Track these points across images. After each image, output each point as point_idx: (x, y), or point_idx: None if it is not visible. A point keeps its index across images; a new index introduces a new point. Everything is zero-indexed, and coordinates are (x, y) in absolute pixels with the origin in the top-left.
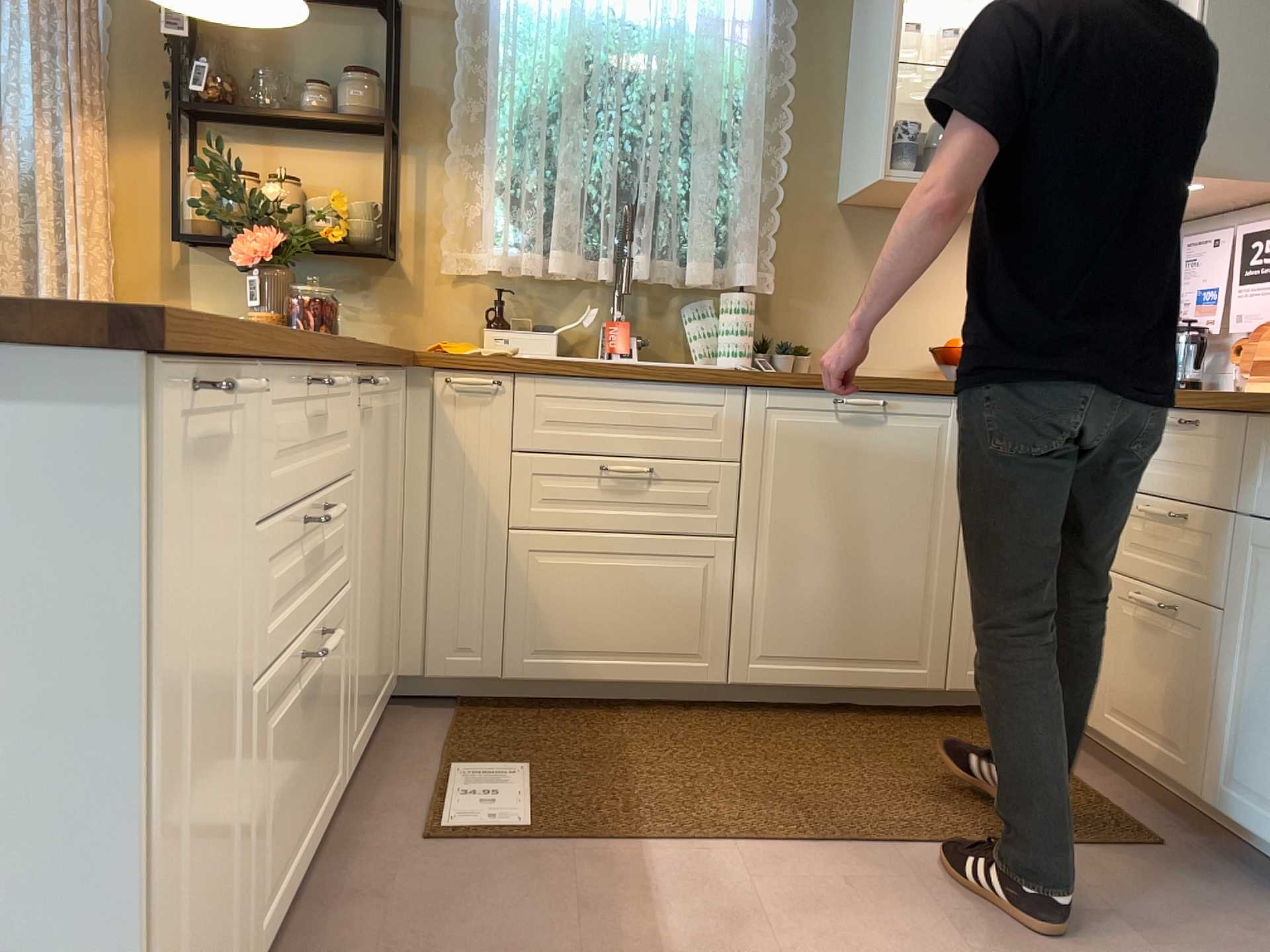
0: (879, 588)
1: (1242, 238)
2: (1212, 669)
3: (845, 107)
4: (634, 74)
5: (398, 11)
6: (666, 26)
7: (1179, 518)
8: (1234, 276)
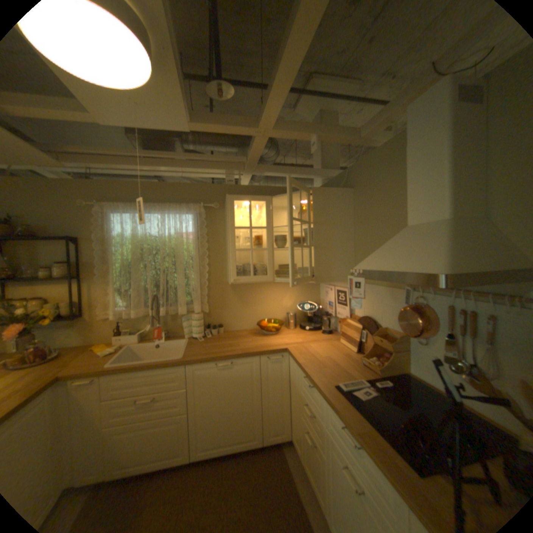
0: (237, 420)
1: (336, 290)
2: (325, 478)
3: (226, 253)
4: (158, 251)
5: (69, 243)
6: (164, 238)
7: (312, 418)
8: (336, 301)
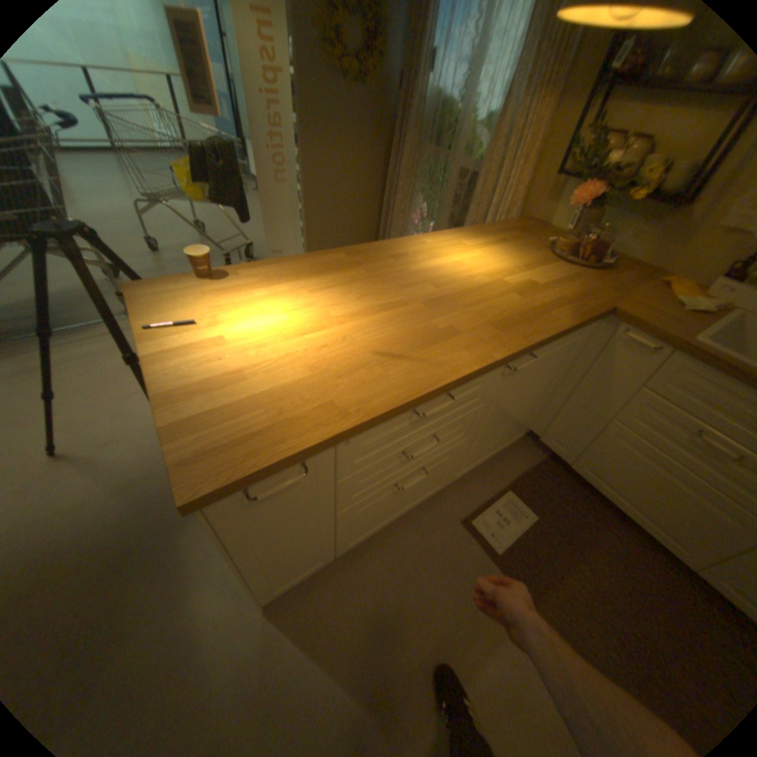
0: None
1: None
2: None
3: None
4: None
5: None
6: None
7: None
8: None
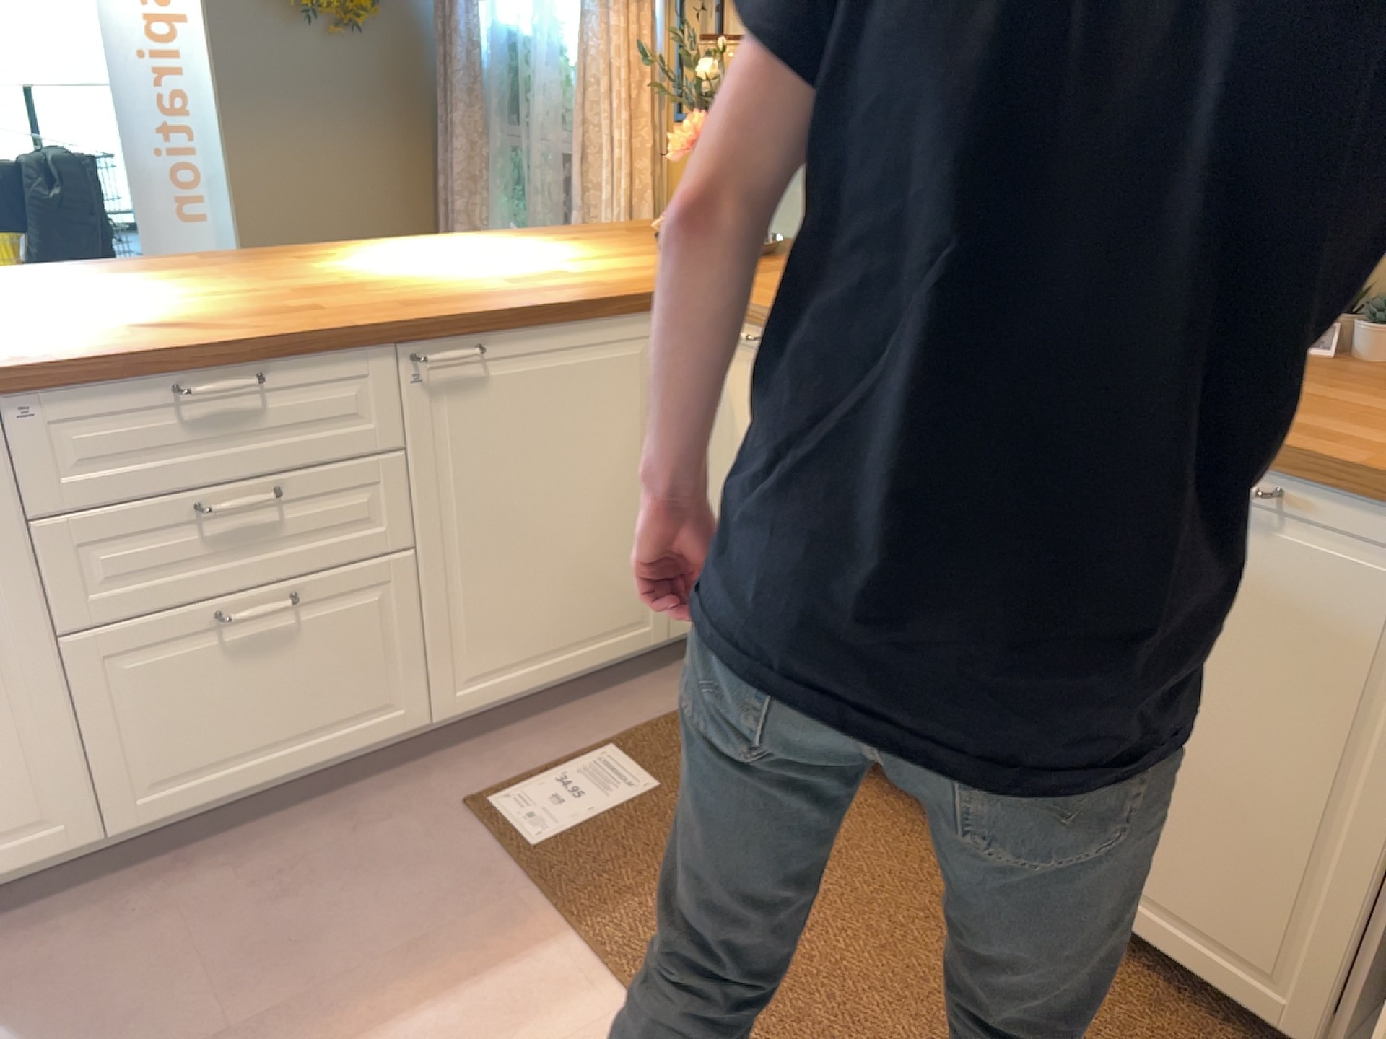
0: (1215, 818)
1: None
2: None
3: None
4: None
5: None
6: None
7: None
8: None
